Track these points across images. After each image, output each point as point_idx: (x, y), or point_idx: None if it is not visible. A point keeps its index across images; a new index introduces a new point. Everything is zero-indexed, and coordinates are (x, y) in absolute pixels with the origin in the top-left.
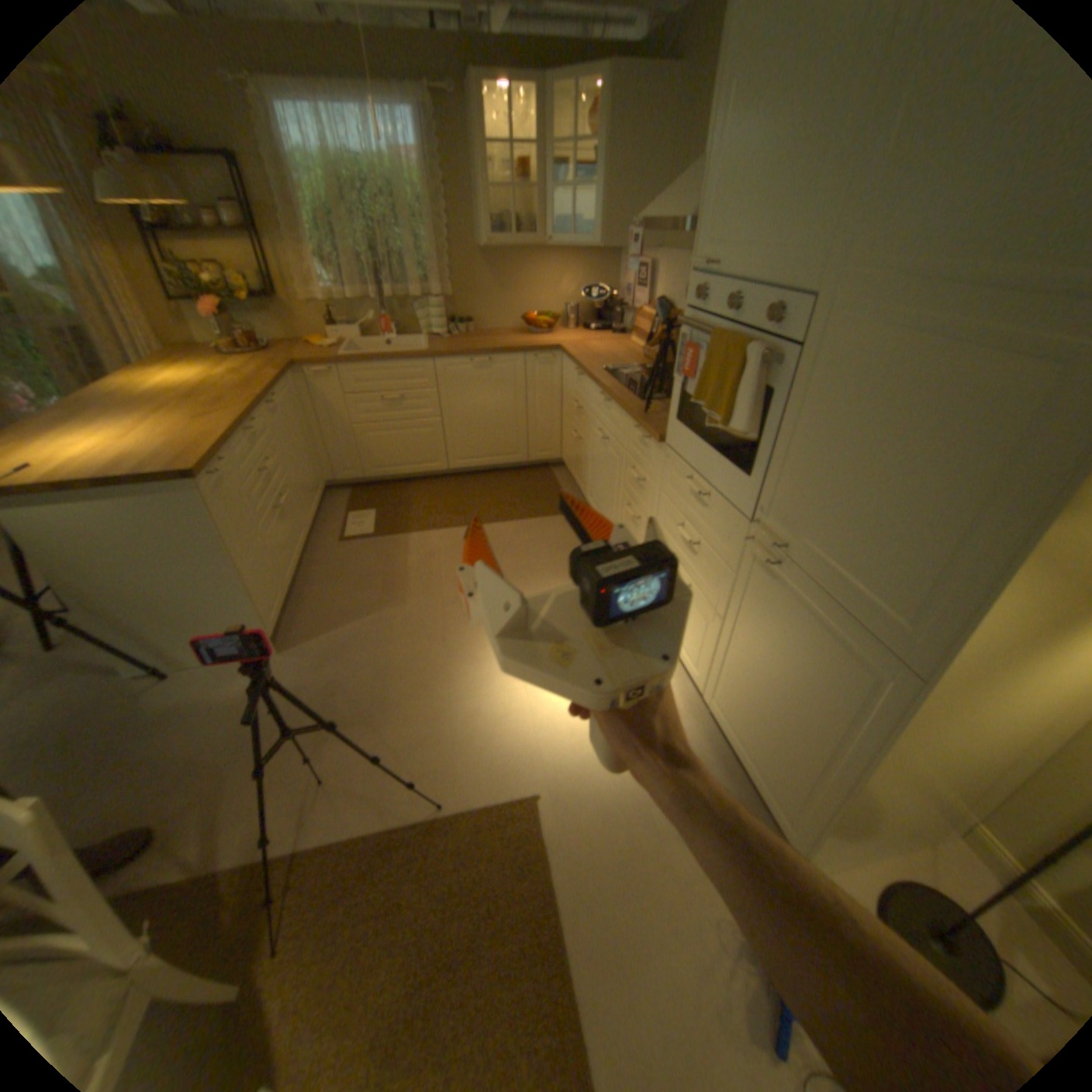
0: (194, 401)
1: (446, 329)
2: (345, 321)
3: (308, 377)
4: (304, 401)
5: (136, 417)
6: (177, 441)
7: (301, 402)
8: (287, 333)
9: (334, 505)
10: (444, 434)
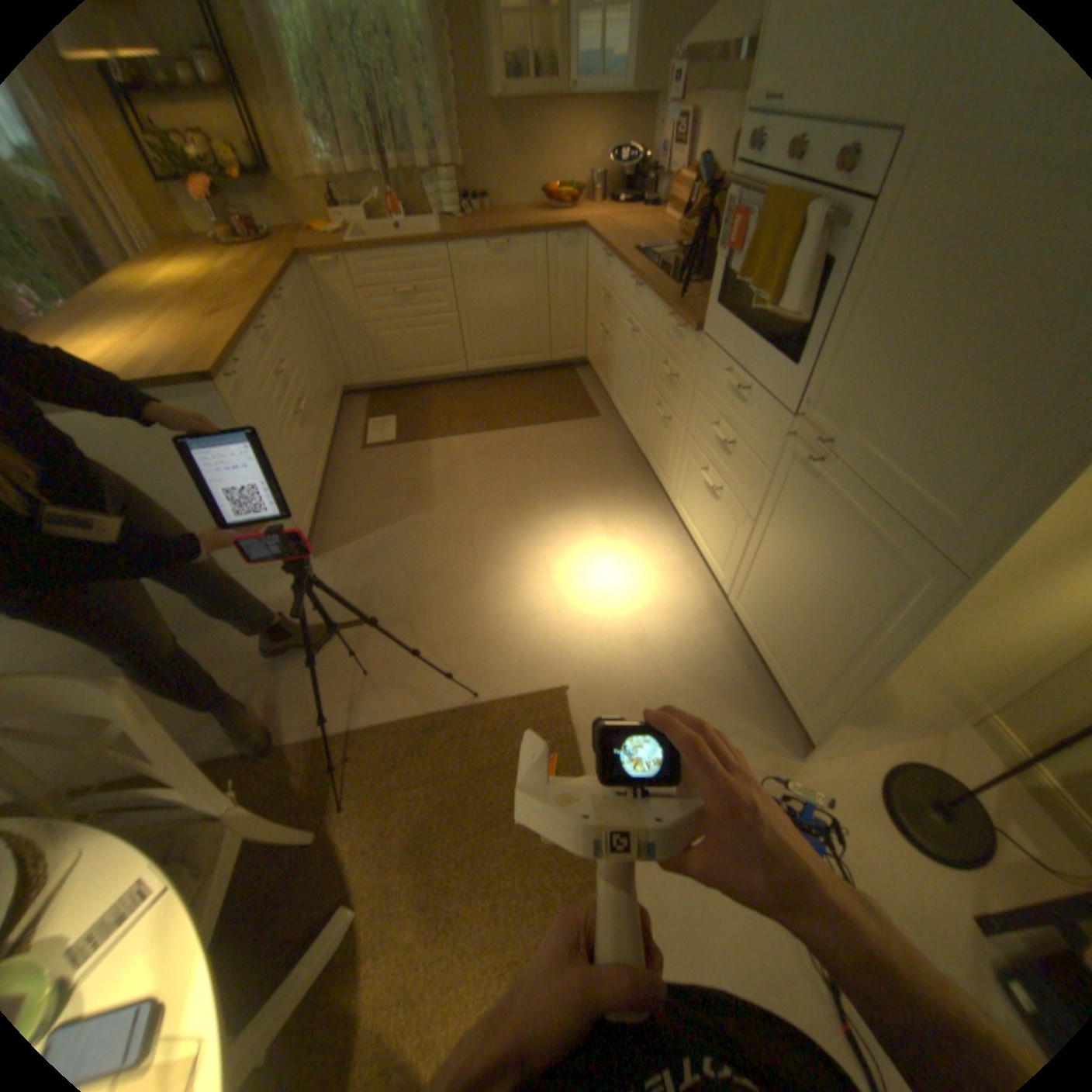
0: (198, 298)
1: (457, 208)
2: (346, 202)
3: (313, 269)
4: (311, 297)
5: (142, 318)
6: (188, 342)
7: (308, 299)
8: (285, 219)
9: (353, 411)
10: (460, 332)
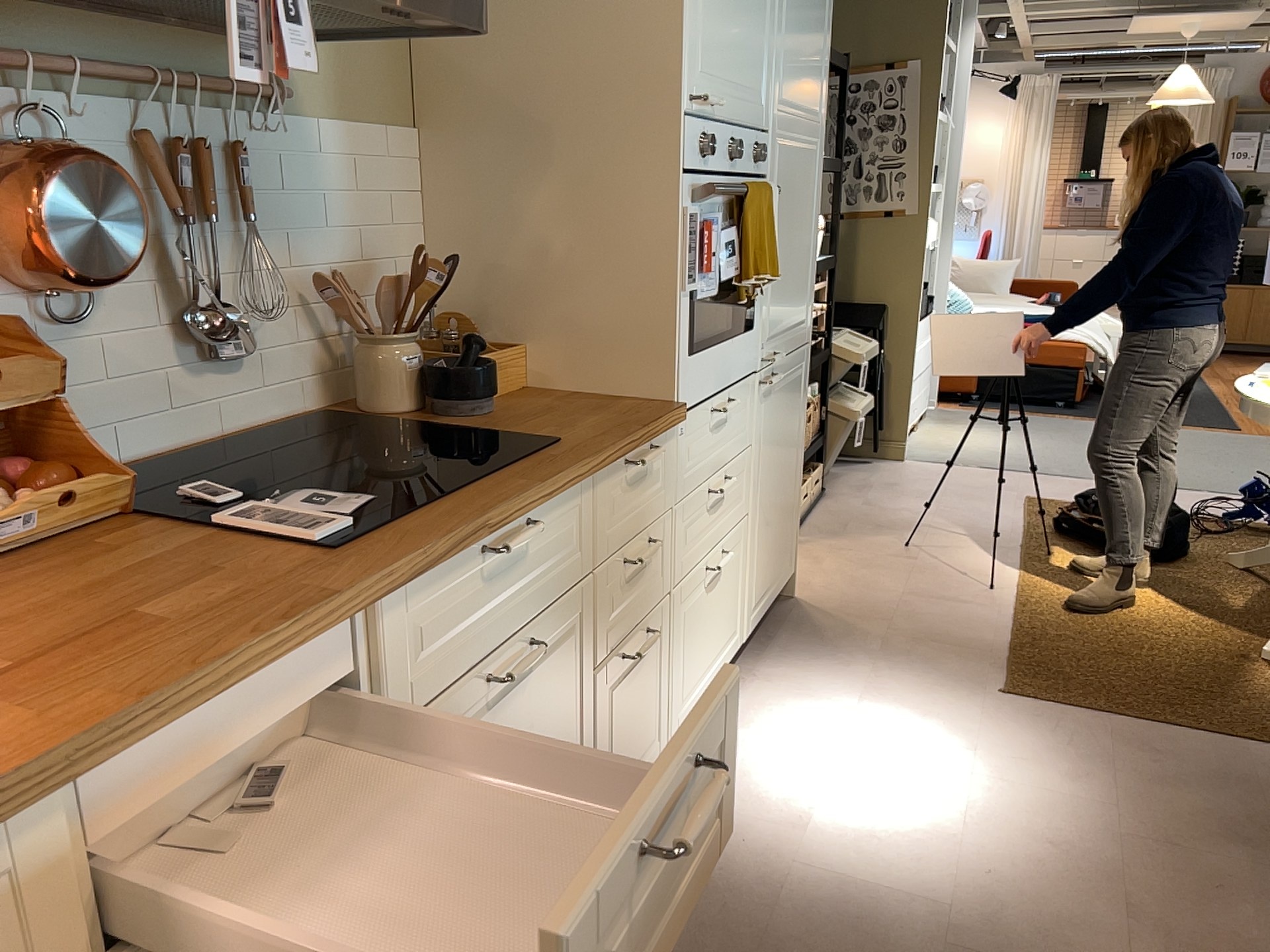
0: None
1: None
2: None
3: None
4: None
5: None
6: None
7: None
8: None
9: None
10: None
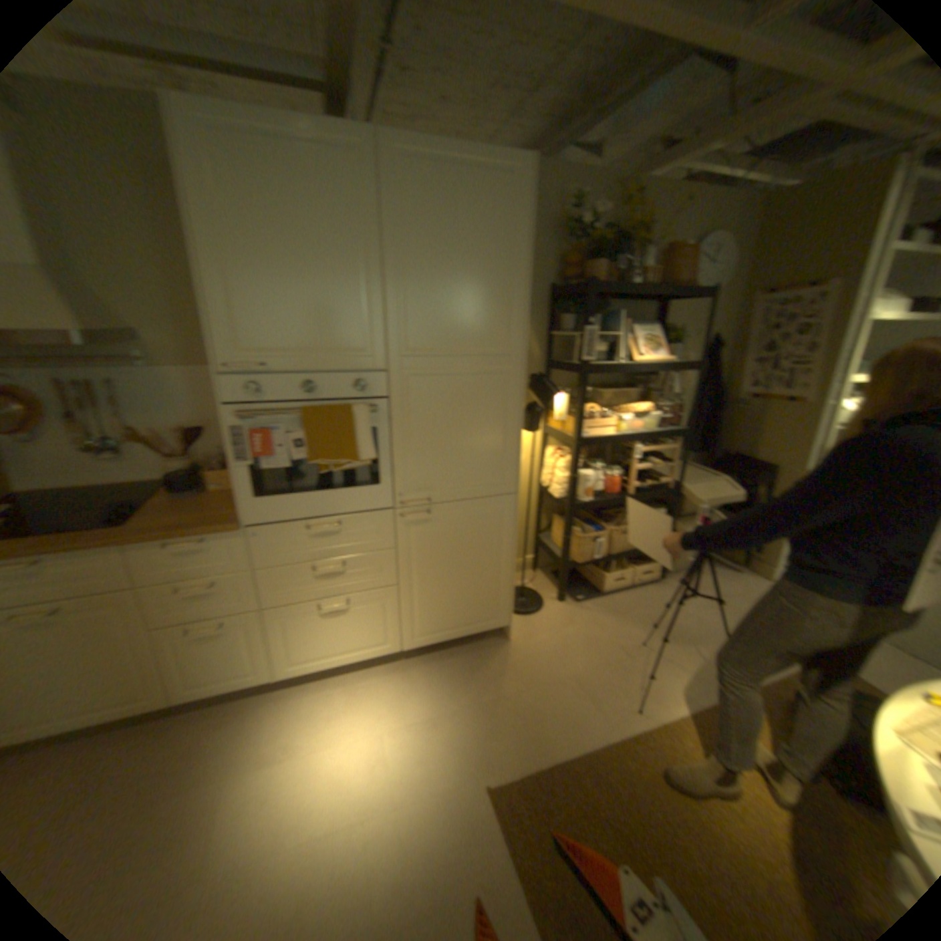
0: None
1: None
2: None
3: None
4: None
5: None
6: None
7: None
8: None
9: None
10: None
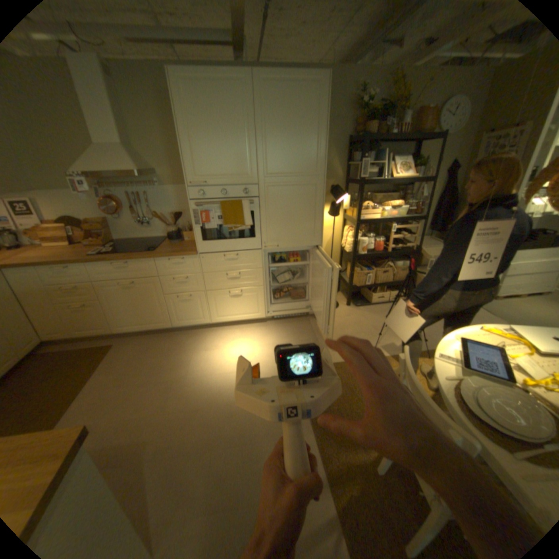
0: None
1: None
2: None
3: None
4: None
5: None
6: None
7: None
8: None
9: None
10: None
